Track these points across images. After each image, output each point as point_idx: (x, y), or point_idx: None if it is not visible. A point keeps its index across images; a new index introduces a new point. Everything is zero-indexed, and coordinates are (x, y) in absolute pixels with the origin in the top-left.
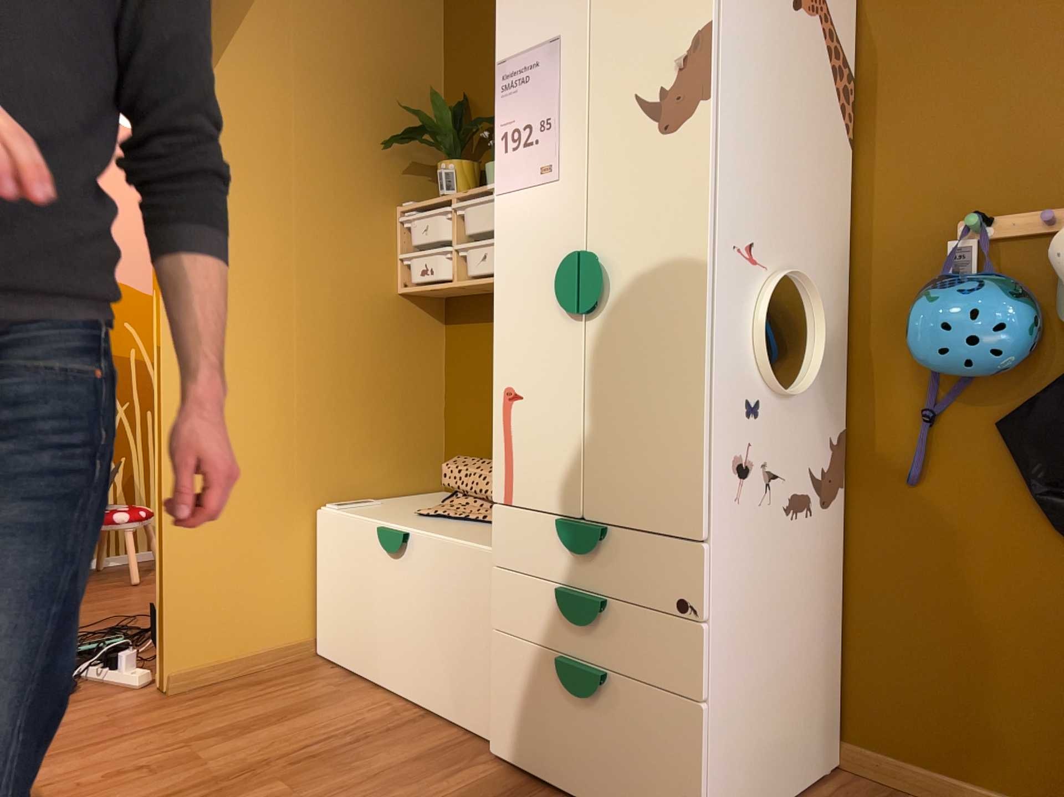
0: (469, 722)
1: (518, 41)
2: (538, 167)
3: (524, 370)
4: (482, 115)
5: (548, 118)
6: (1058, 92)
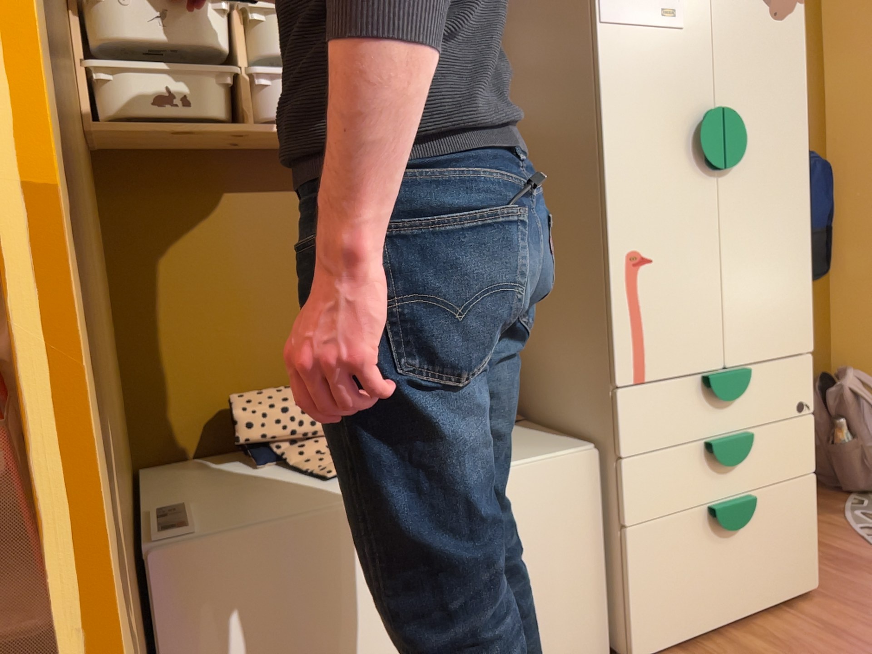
0: None
1: None
2: (659, 7)
3: (654, 231)
4: None
5: None
6: None
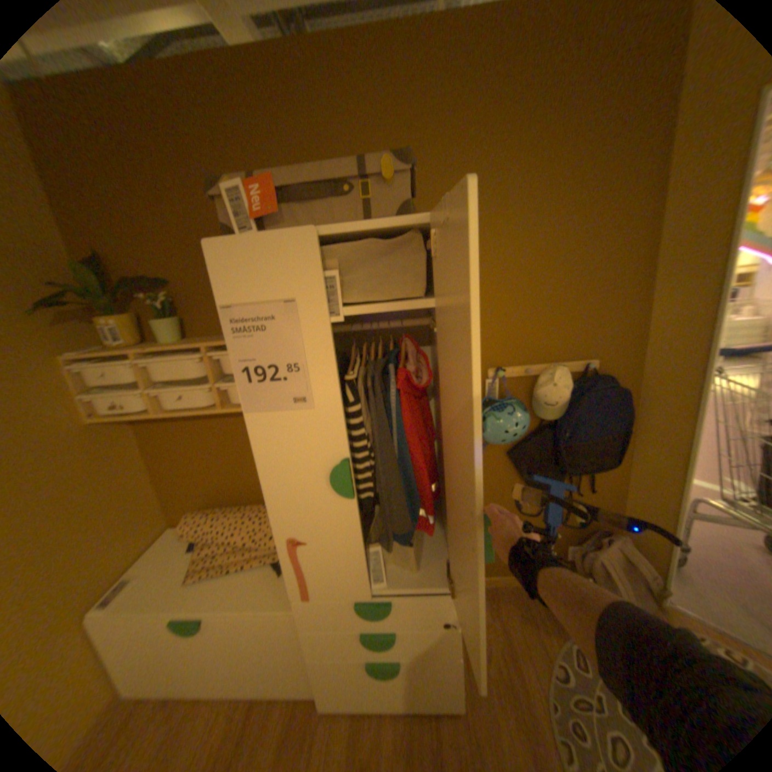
0: (288, 696)
1: (241, 291)
2: (290, 398)
3: (304, 529)
4: (120, 269)
5: (294, 363)
6: (529, 311)
